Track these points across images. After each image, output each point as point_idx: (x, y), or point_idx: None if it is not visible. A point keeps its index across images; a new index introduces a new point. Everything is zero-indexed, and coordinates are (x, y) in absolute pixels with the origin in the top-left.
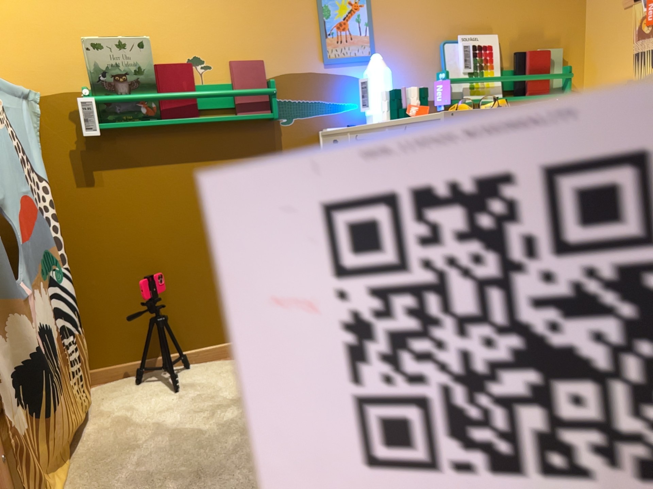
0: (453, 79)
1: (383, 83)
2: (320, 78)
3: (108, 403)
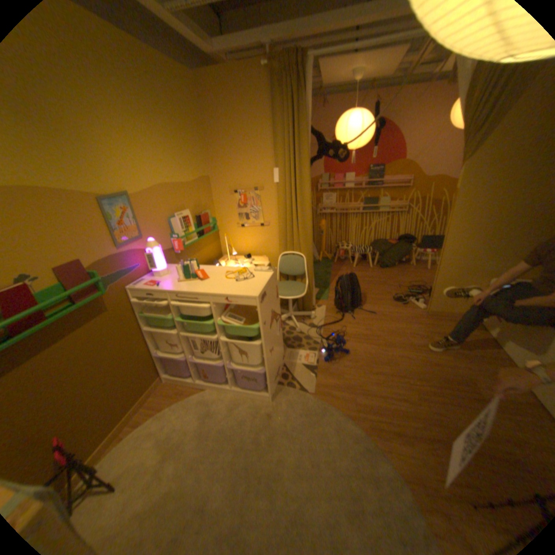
0: (179, 237)
1: (161, 254)
2: (116, 257)
3: None
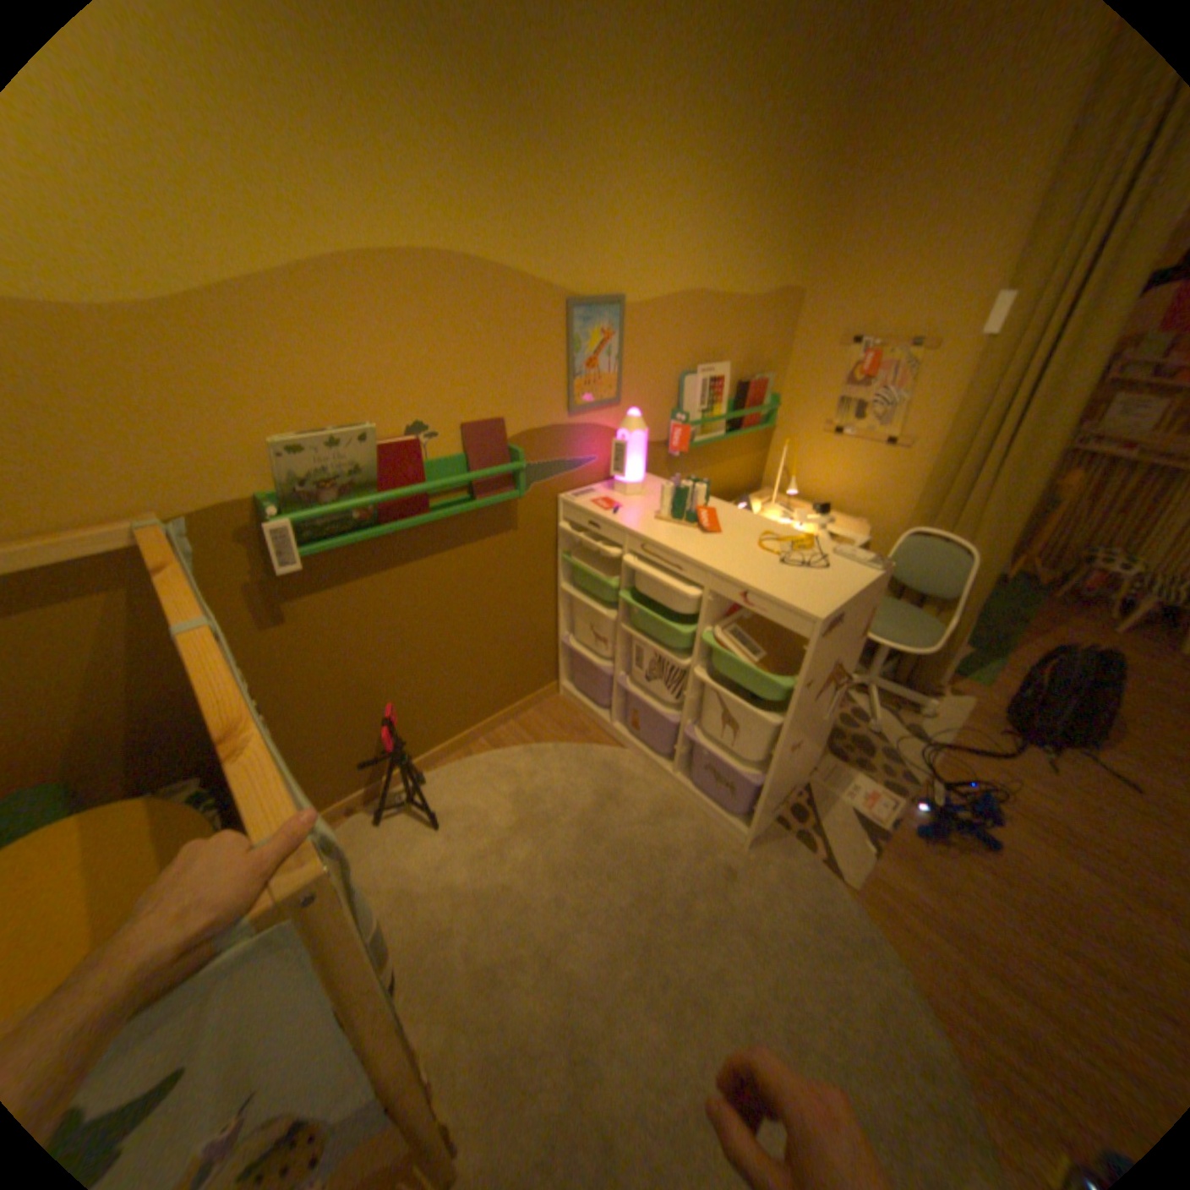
0: (688, 420)
1: (641, 449)
2: (562, 432)
3: (362, 872)
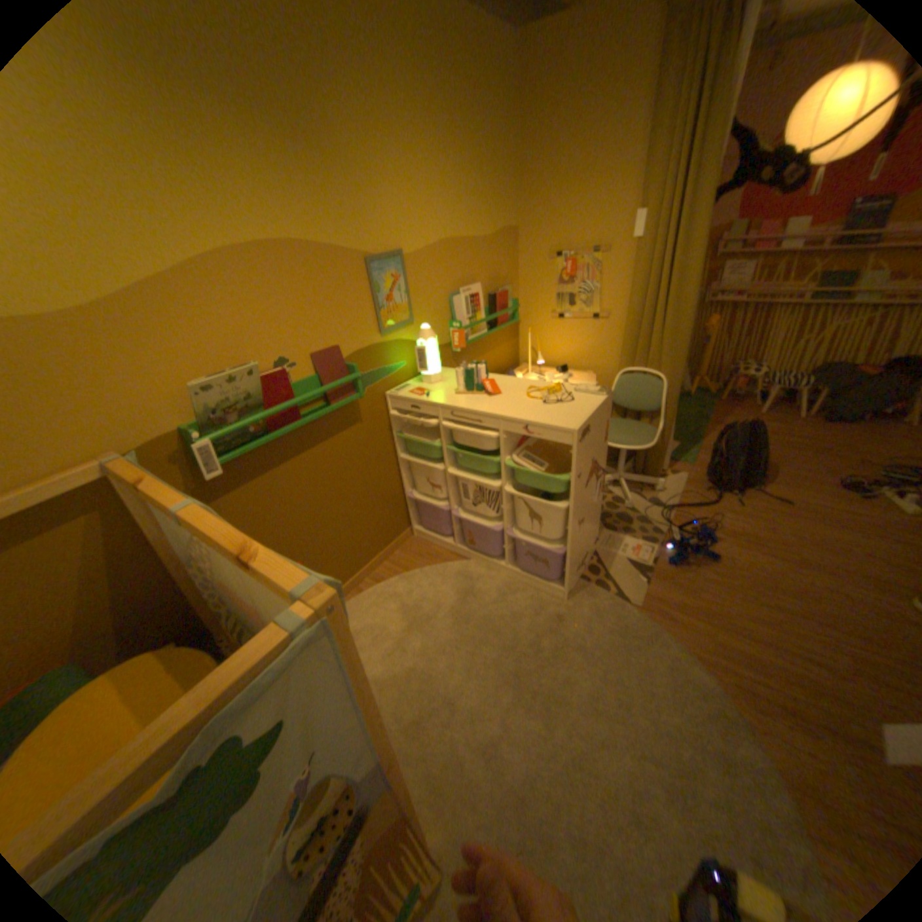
0: (461, 326)
1: (435, 350)
2: (379, 348)
3: None
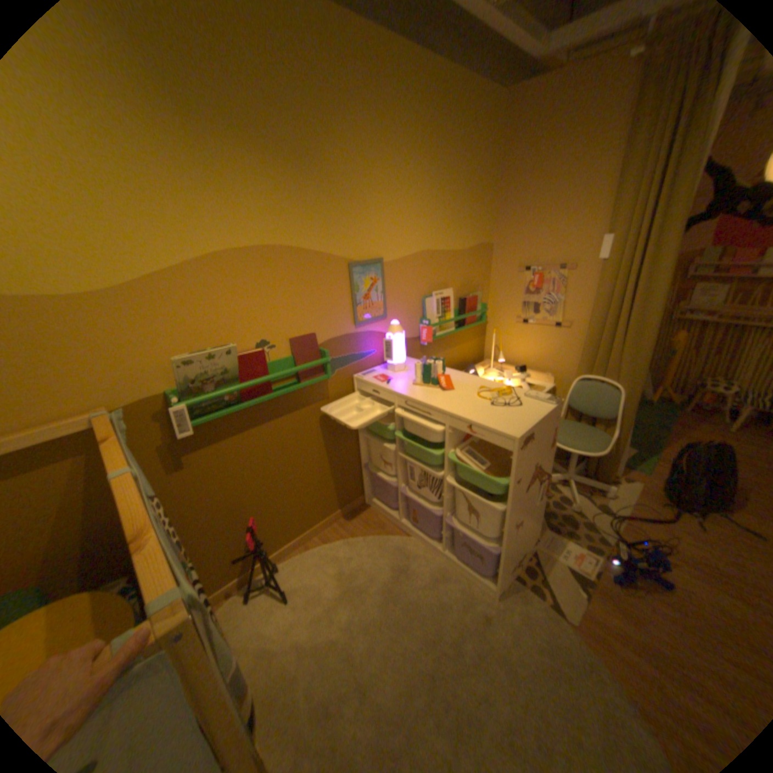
0: (430, 323)
1: (401, 343)
2: (352, 337)
3: (236, 638)
